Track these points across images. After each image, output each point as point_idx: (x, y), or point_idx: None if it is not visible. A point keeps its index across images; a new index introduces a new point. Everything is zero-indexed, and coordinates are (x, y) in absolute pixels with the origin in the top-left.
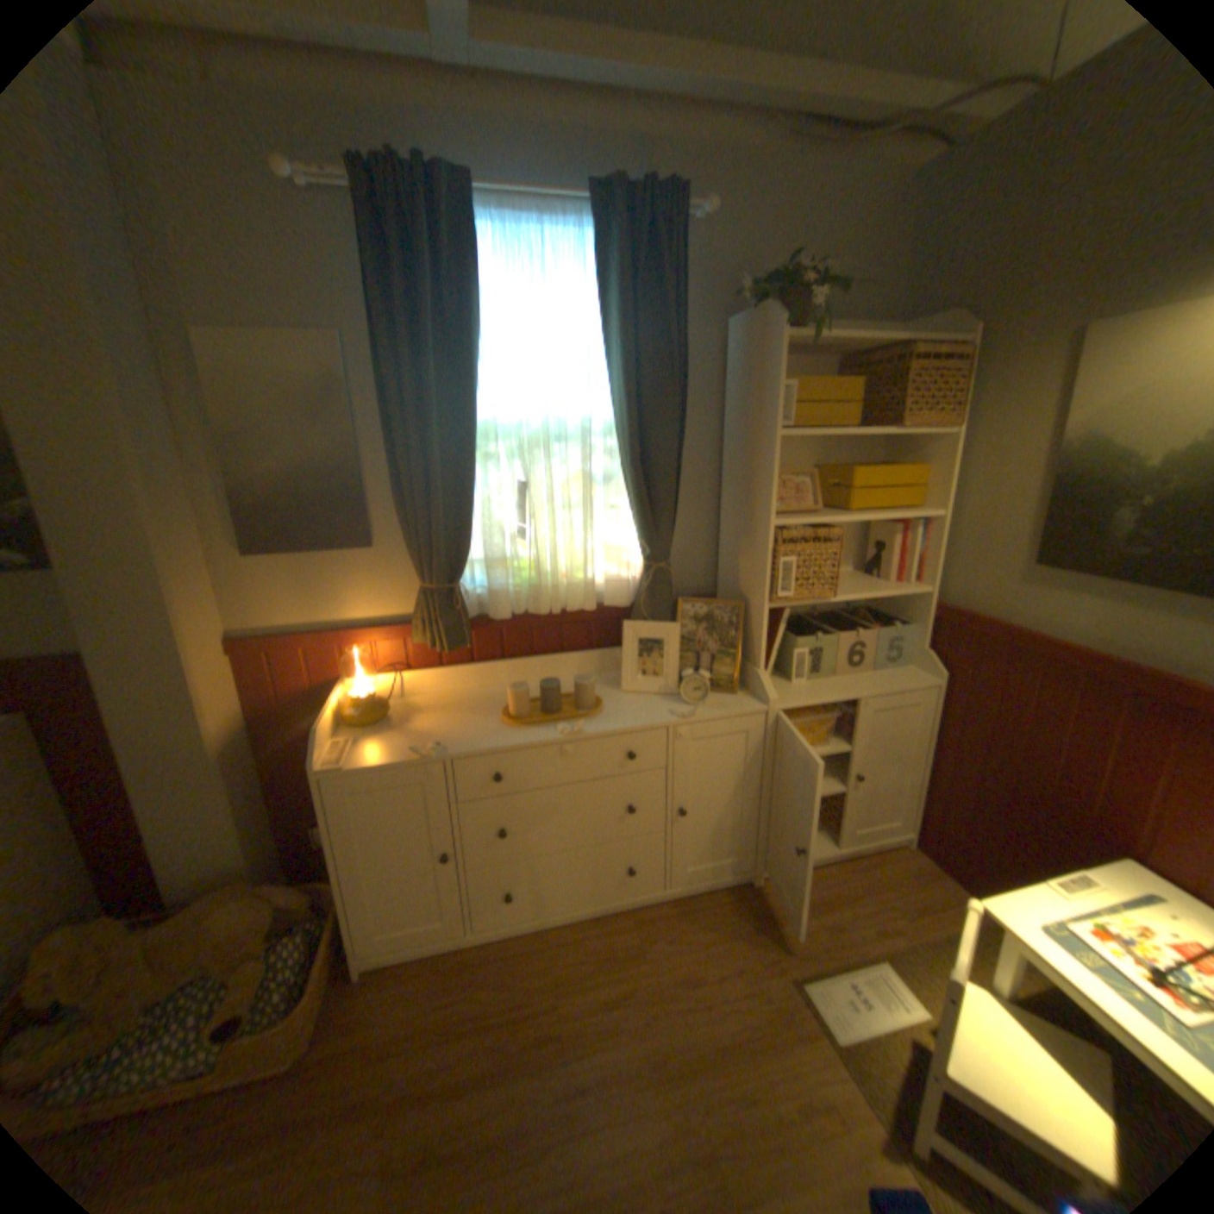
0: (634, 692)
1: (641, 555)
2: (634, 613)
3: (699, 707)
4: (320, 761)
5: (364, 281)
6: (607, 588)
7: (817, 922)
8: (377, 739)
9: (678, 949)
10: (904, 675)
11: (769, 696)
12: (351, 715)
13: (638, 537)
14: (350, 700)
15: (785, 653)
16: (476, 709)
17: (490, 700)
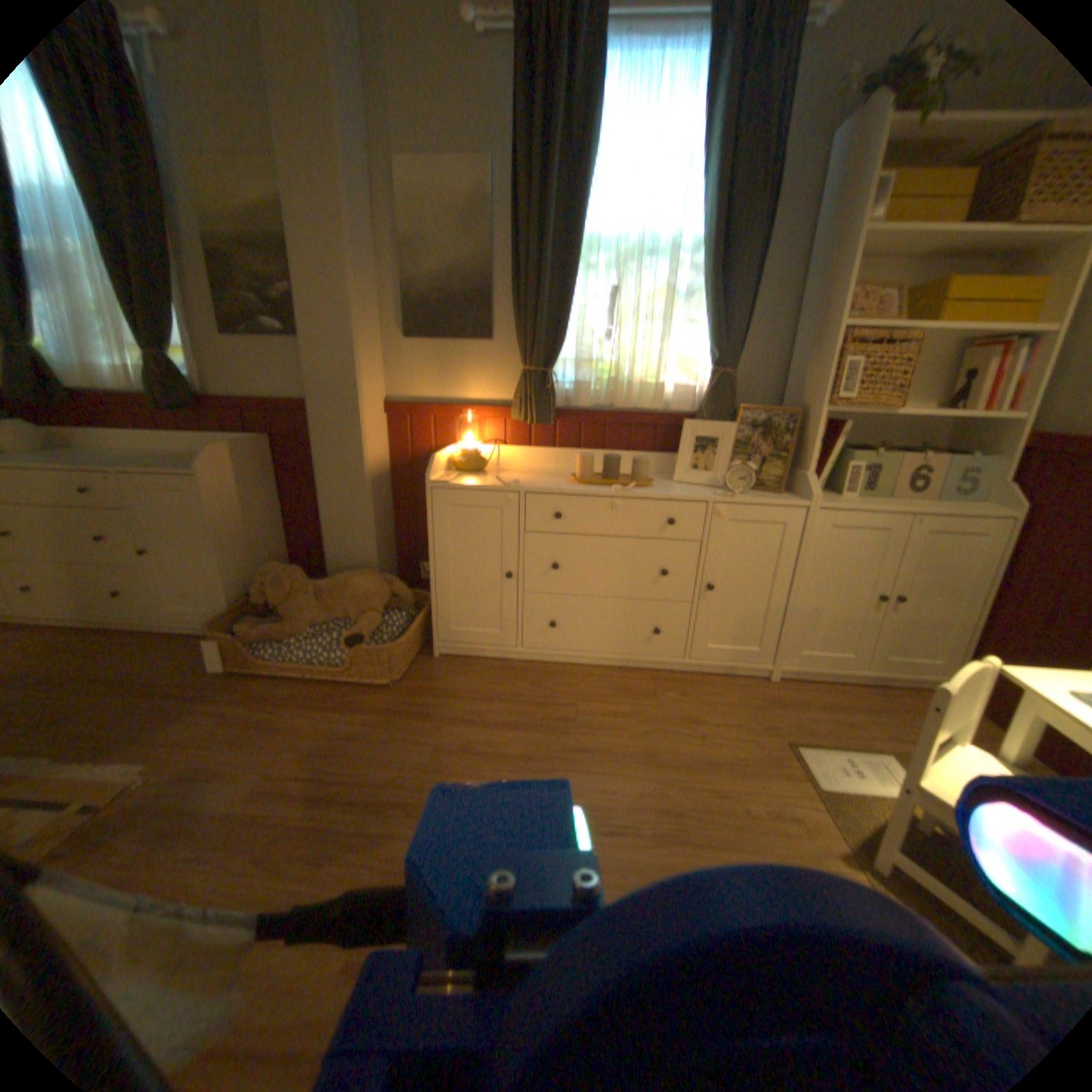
0: (685, 483)
1: (711, 364)
2: (696, 419)
3: (741, 494)
4: (435, 482)
5: (514, 105)
6: (675, 396)
7: (827, 716)
8: (475, 477)
9: (686, 700)
10: (974, 507)
11: (813, 493)
12: (460, 461)
13: (710, 344)
14: (461, 452)
15: (841, 470)
16: (551, 476)
17: (562, 474)
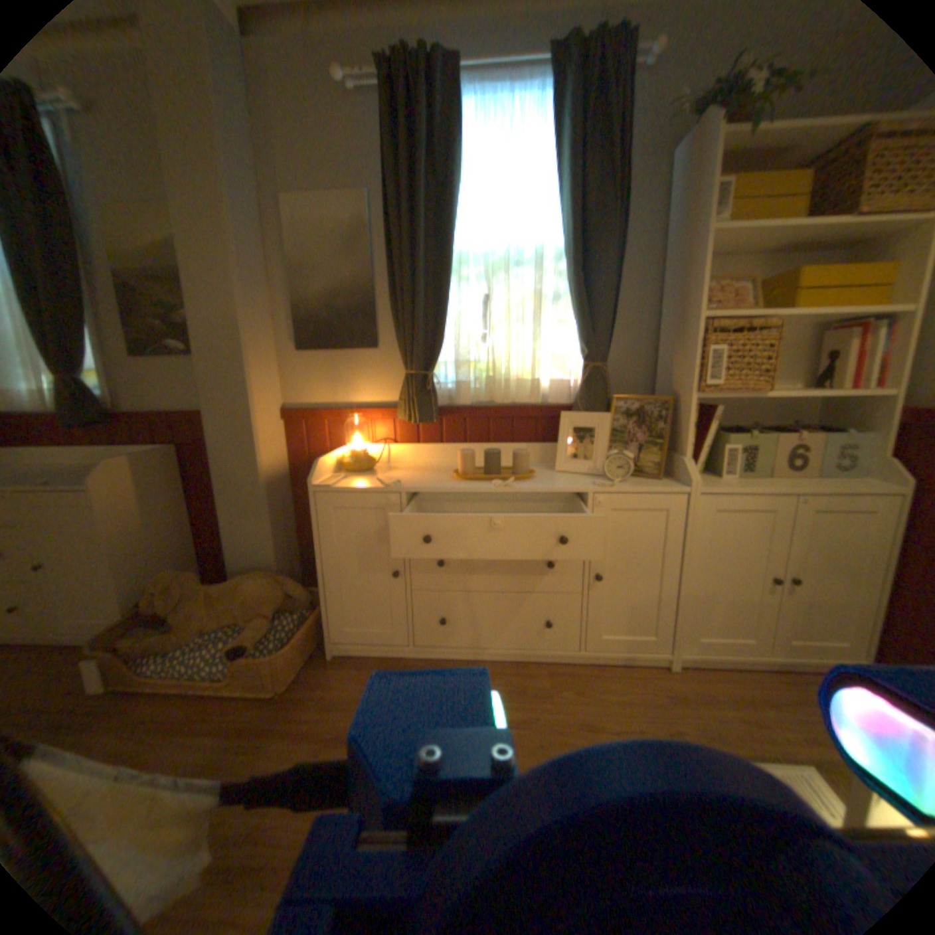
0: (567, 473)
1: (583, 359)
2: (574, 411)
3: (621, 483)
4: (322, 485)
5: (382, 145)
6: (553, 390)
7: (735, 714)
8: (362, 478)
9: (585, 701)
10: (858, 484)
11: (693, 479)
12: (349, 462)
13: (580, 341)
14: (351, 453)
15: (719, 453)
16: (437, 472)
17: (450, 469)
